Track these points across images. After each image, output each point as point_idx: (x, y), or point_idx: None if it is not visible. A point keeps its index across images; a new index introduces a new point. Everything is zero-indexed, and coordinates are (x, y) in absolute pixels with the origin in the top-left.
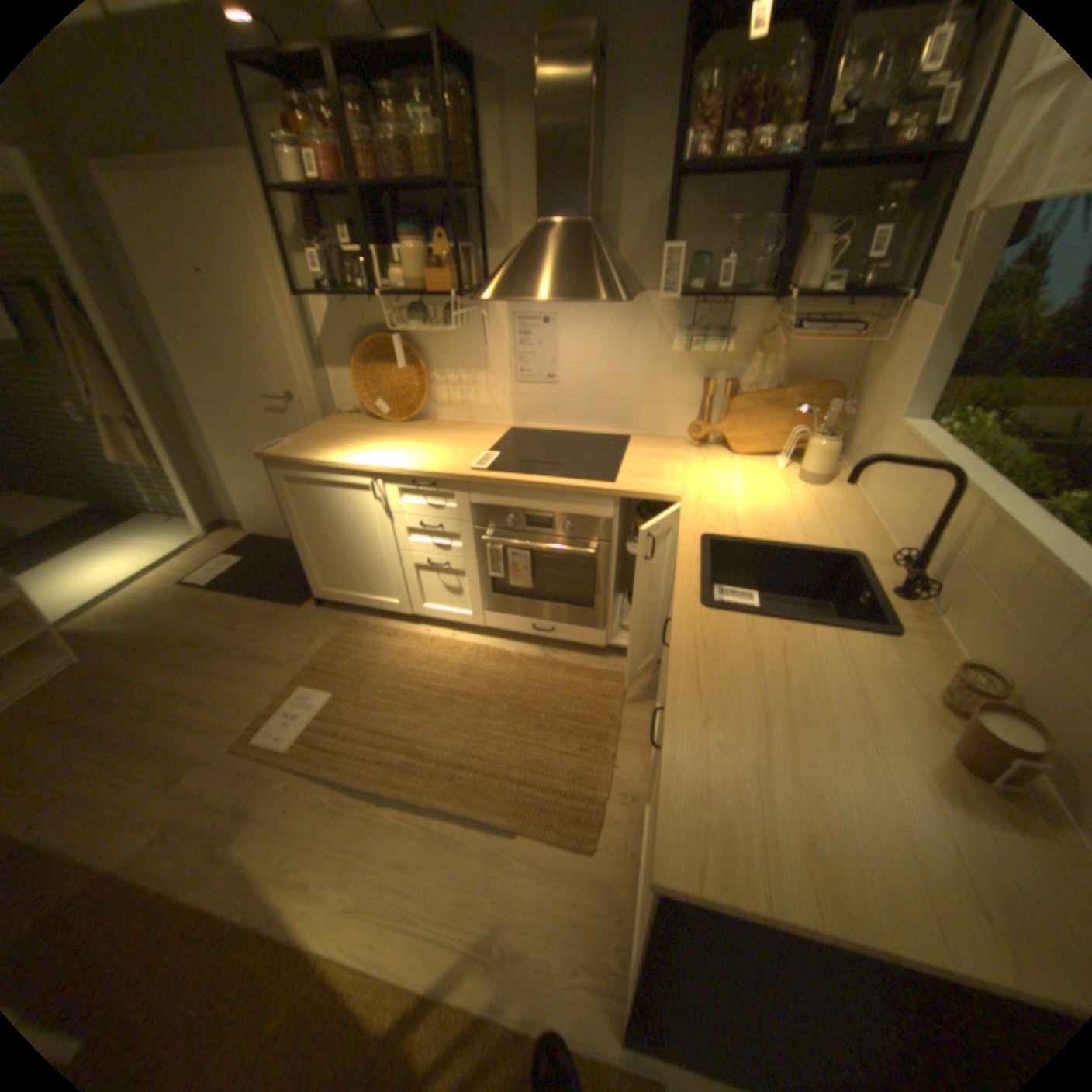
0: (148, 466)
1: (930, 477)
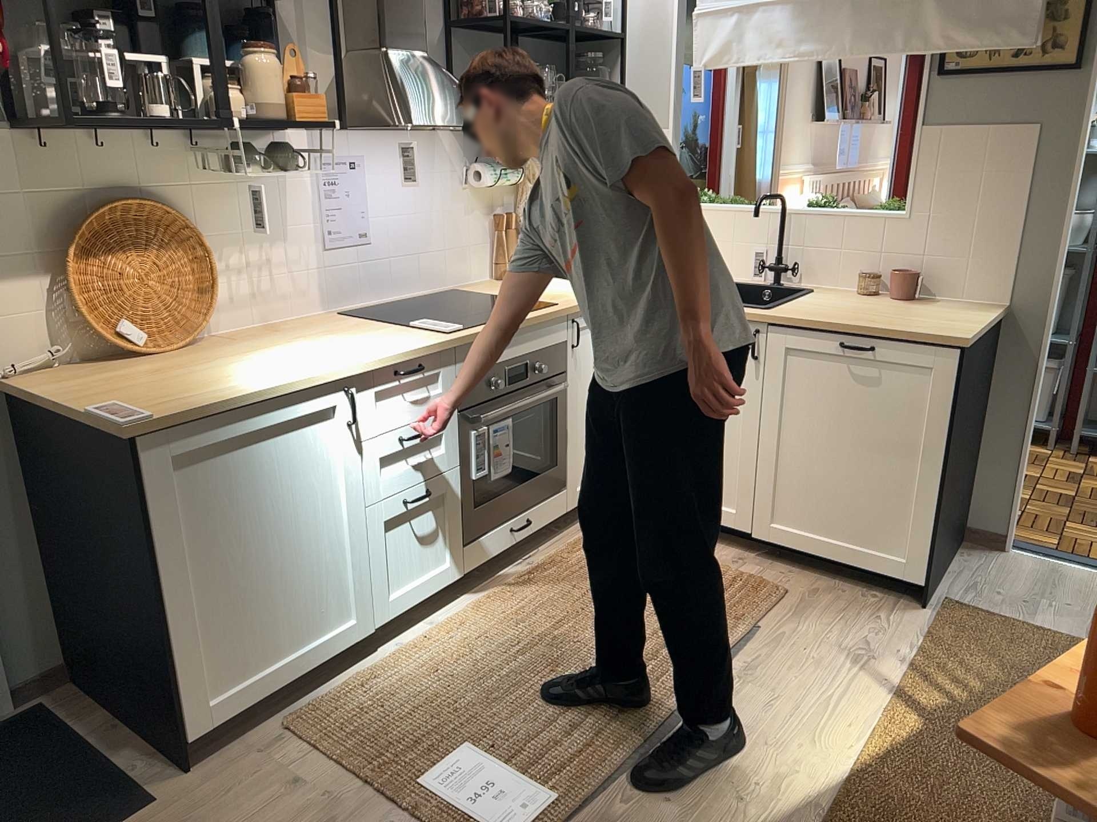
0: None
1: (730, 223)
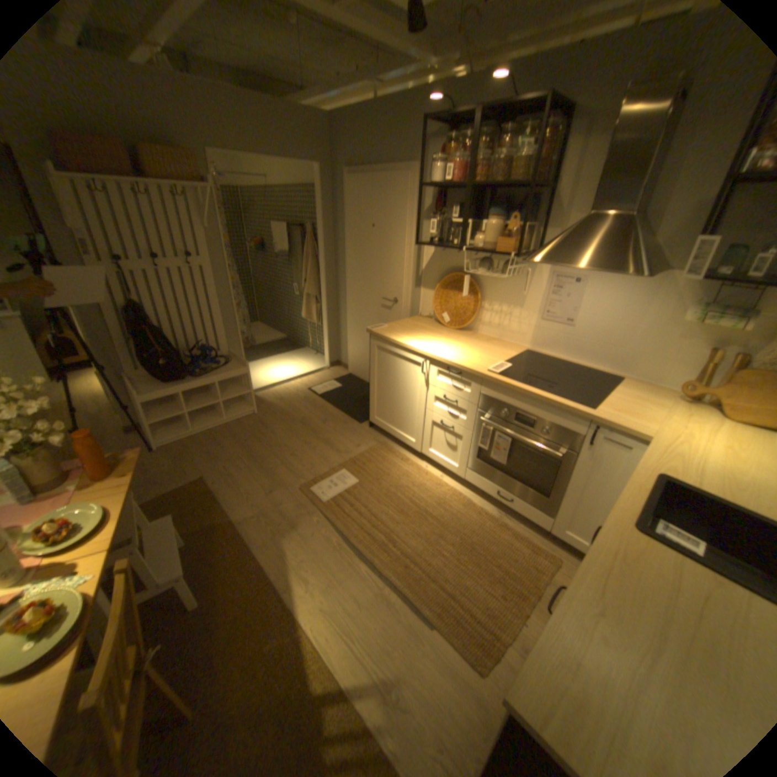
0: (316, 323)
1: None
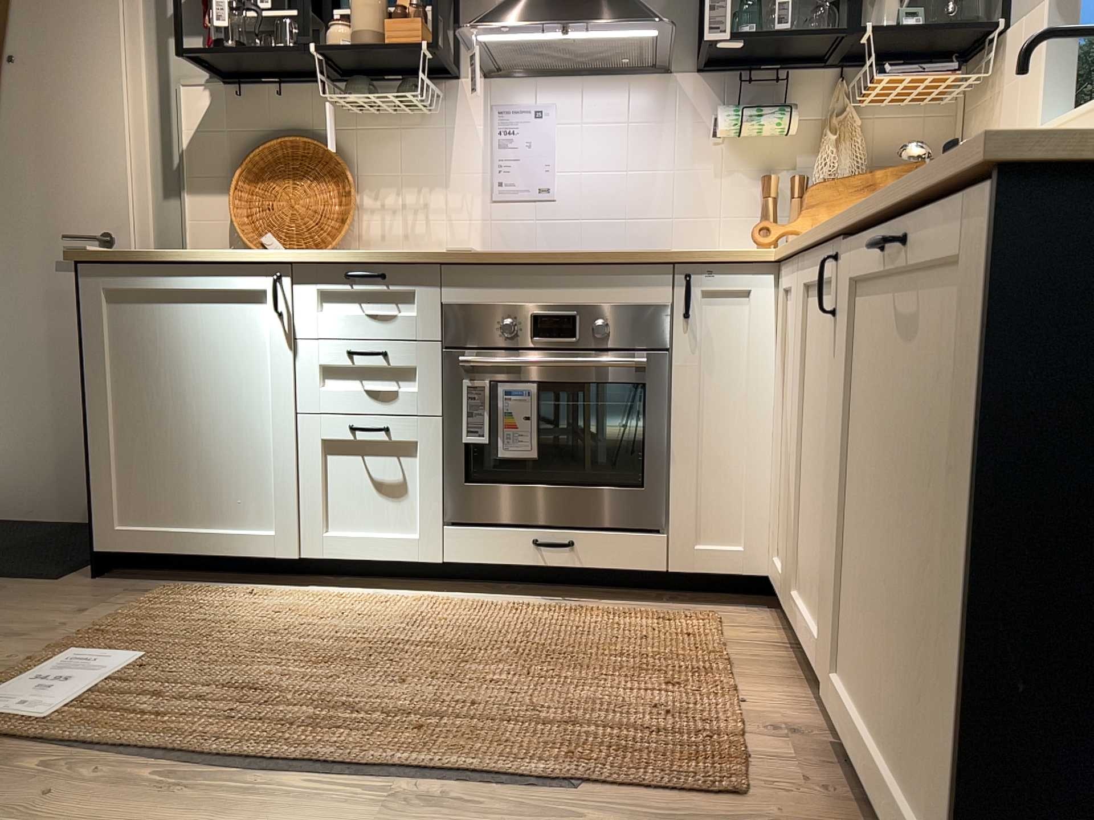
0: None
1: None
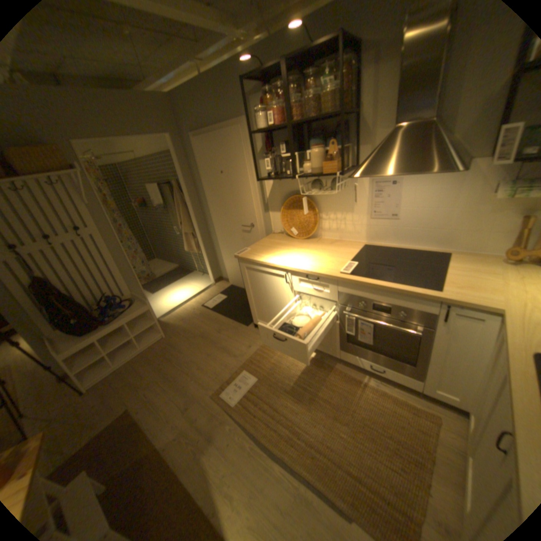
0: (197, 252)
1: None
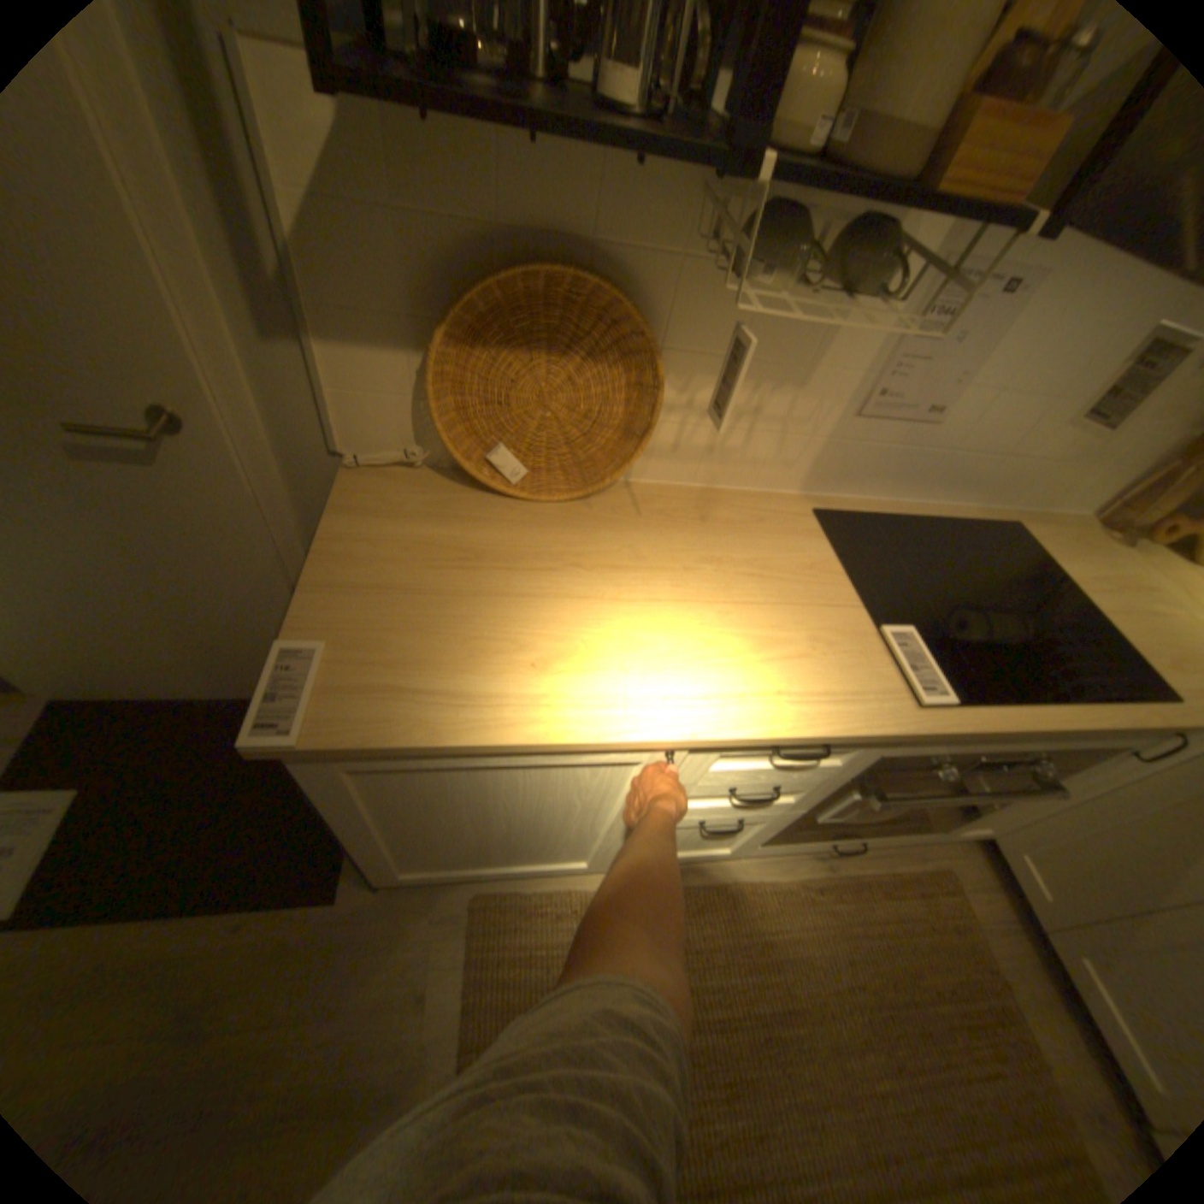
0: None
1: None
